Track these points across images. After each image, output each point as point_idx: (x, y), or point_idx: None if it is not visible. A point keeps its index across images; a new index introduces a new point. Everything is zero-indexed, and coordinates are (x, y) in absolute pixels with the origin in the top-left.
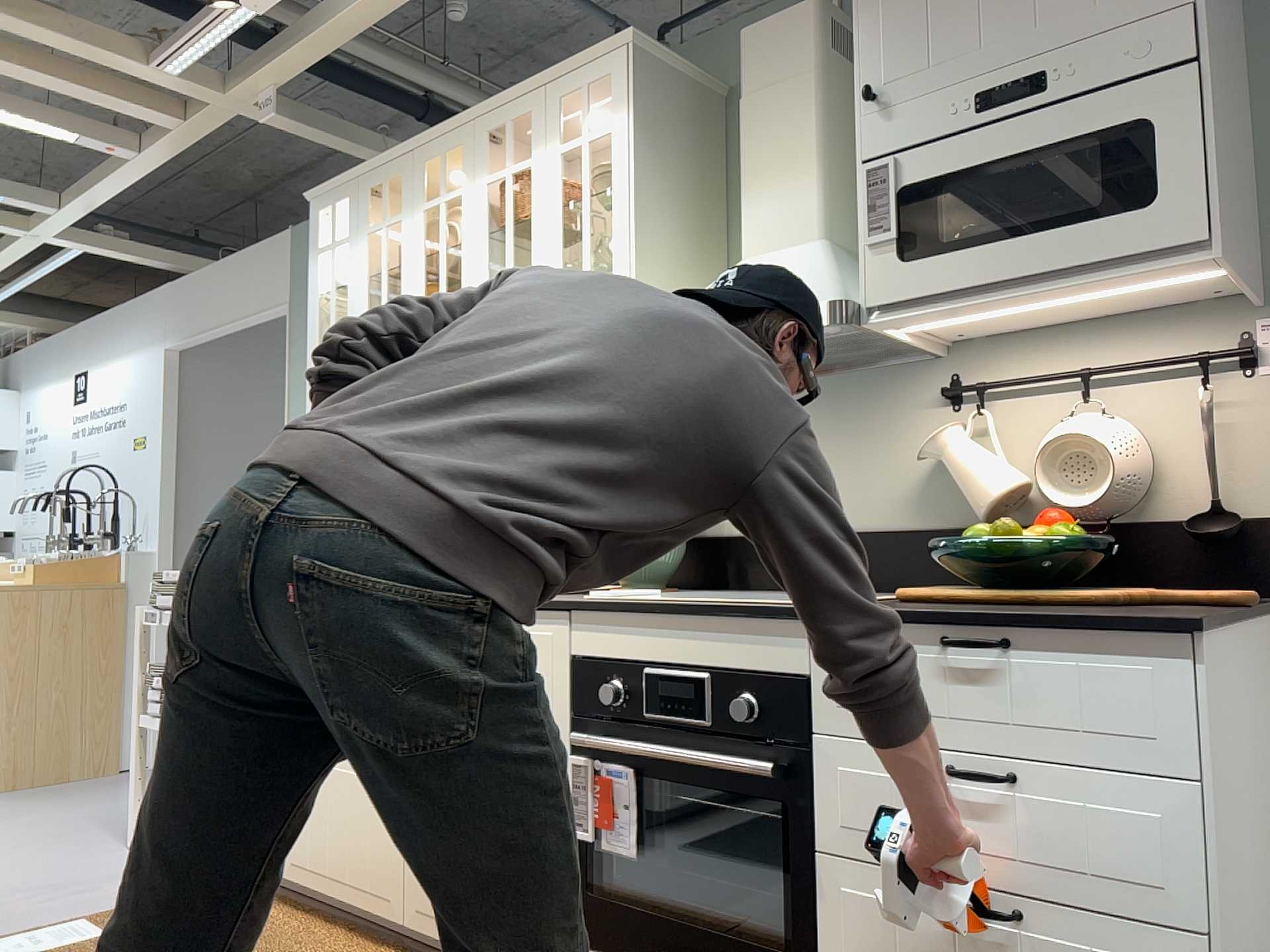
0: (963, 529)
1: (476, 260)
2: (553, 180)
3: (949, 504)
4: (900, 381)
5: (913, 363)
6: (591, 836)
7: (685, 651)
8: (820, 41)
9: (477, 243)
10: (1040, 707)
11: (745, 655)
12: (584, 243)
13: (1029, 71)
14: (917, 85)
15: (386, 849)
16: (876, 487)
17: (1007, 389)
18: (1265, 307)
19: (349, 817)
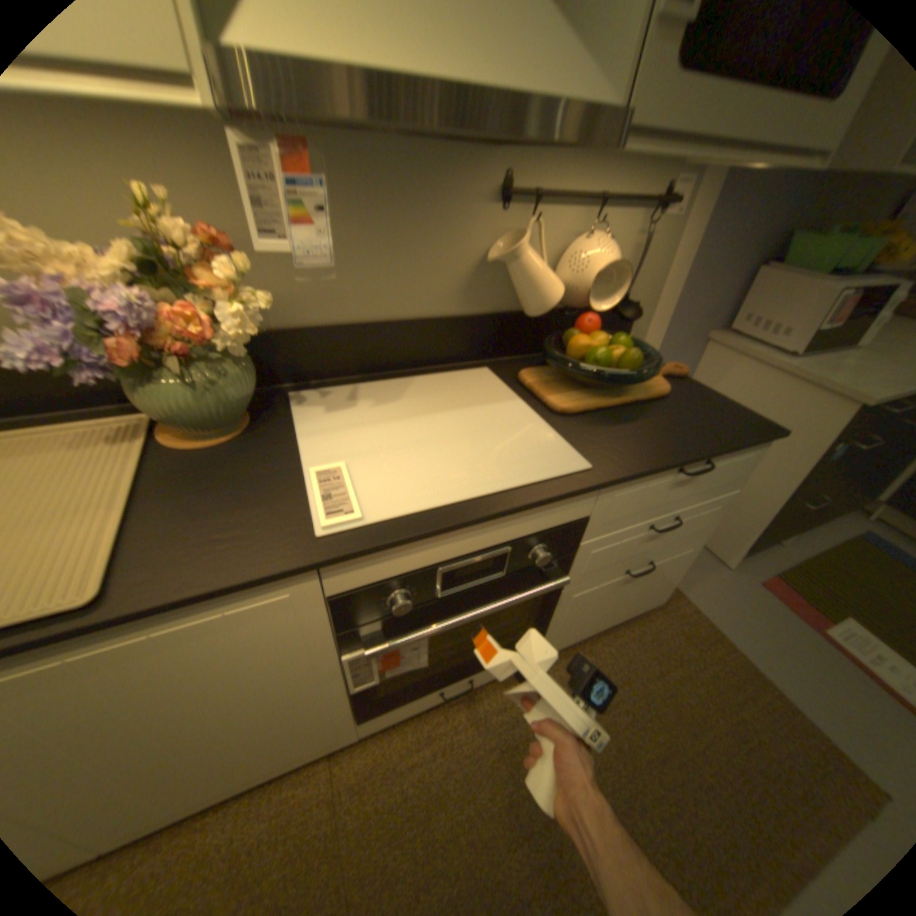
0: (497, 313)
1: None
2: None
3: (487, 293)
4: (462, 164)
5: (477, 145)
6: (377, 680)
7: (484, 540)
8: None
9: None
10: (704, 486)
11: (543, 522)
12: None
13: None
14: None
15: None
16: (432, 277)
17: (546, 195)
18: (688, 163)
19: None
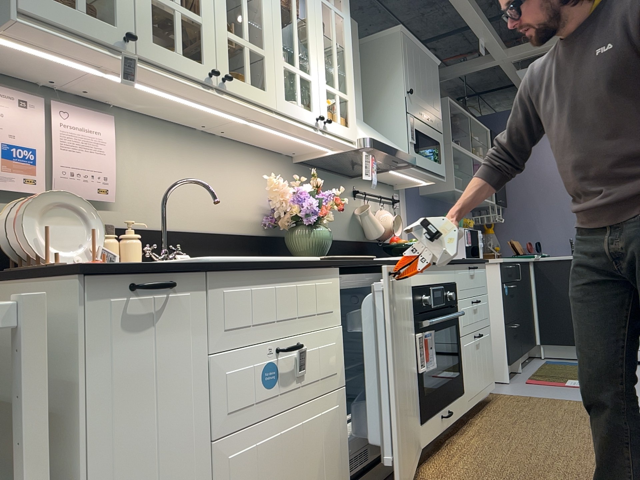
0: (360, 242)
1: (275, 16)
2: (319, 13)
3: (356, 233)
4: (344, 183)
5: (347, 178)
6: (426, 367)
7: (437, 278)
8: (359, 42)
9: (274, 3)
10: (478, 282)
11: (447, 277)
12: (336, 65)
13: (429, 115)
14: (415, 98)
15: (337, 461)
16: (340, 223)
17: (365, 196)
18: (396, 190)
19: (303, 465)
